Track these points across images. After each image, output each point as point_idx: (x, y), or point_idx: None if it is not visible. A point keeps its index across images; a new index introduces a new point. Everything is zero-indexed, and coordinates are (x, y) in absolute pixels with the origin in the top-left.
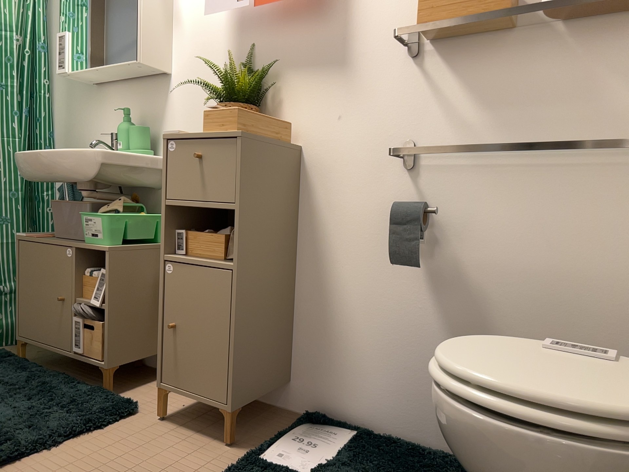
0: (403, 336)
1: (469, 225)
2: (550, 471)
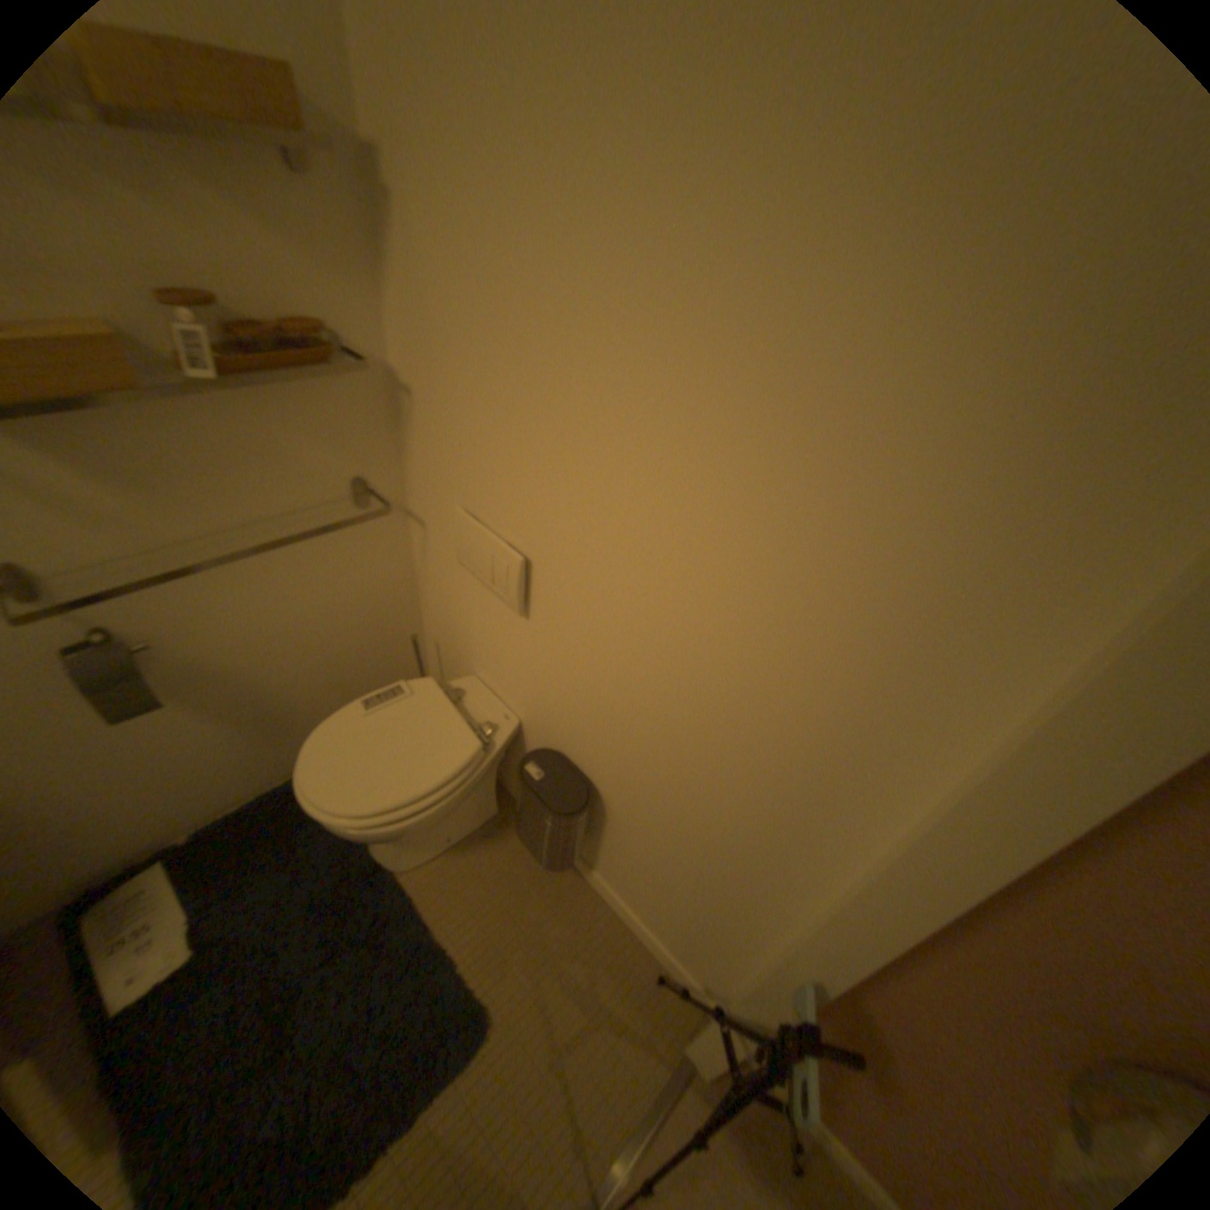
0: (149, 759)
1: (179, 623)
2: (442, 812)
